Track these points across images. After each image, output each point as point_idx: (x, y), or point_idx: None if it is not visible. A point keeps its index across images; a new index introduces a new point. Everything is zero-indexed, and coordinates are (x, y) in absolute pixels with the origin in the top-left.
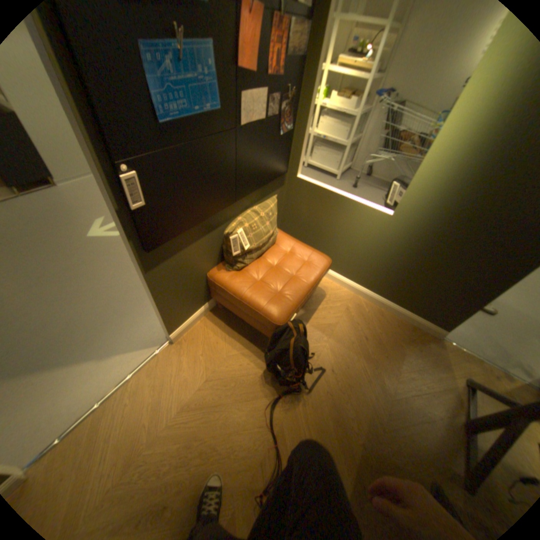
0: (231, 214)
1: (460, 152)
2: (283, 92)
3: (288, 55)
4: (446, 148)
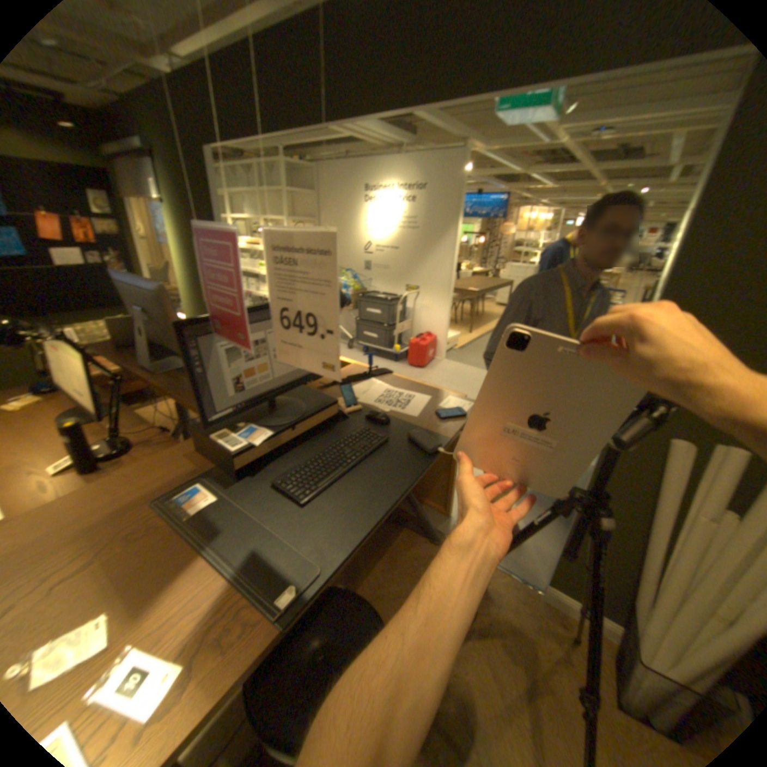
0: (68, 321)
1: (181, 271)
2: (102, 251)
3: (97, 234)
4: (177, 270)
